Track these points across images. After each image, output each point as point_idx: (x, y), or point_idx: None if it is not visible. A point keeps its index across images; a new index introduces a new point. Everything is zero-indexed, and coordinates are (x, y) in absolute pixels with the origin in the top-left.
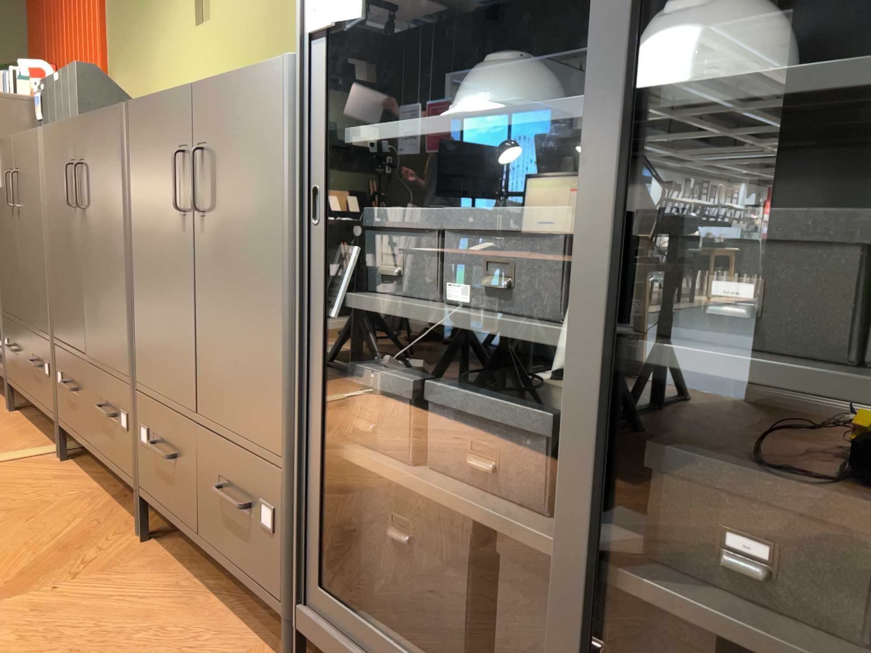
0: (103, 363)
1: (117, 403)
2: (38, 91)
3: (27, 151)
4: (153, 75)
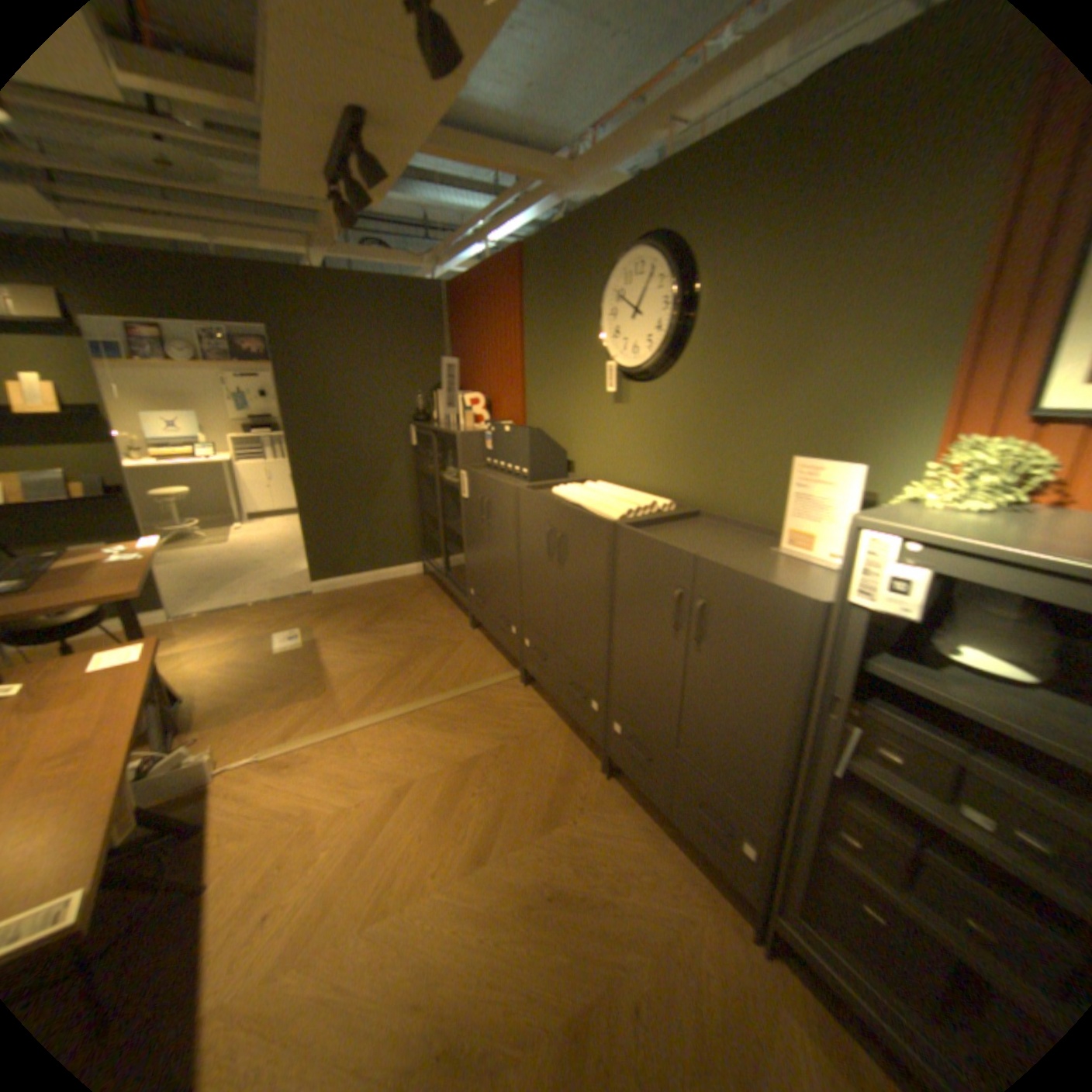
0: (575, 662)
1: (587, 692)
2: (486, 428)
3: (498, 493)
4: (567, 422)
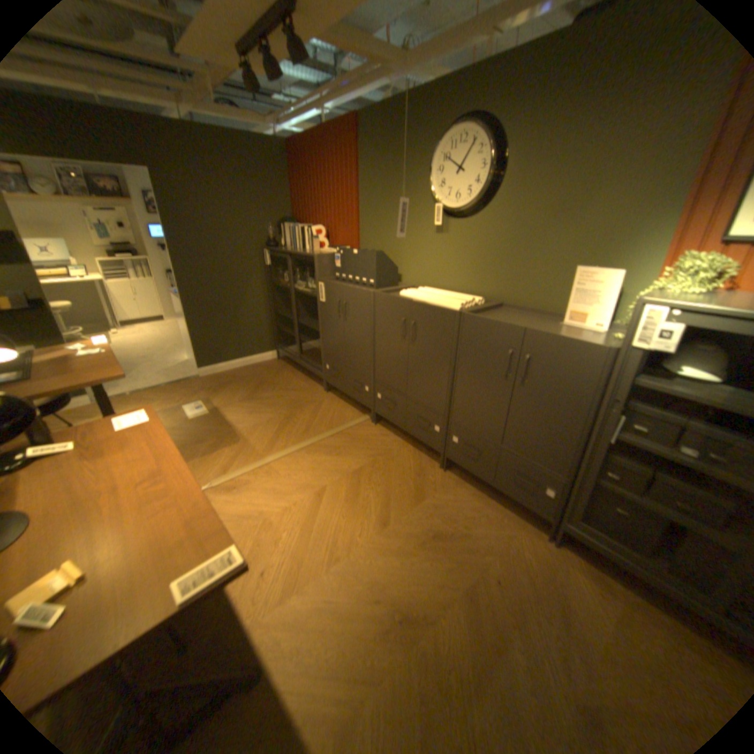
0: (422, 402)
1: (432, 420)
2: (336, 251)
3: (356, 296)
4: (397, 246)
